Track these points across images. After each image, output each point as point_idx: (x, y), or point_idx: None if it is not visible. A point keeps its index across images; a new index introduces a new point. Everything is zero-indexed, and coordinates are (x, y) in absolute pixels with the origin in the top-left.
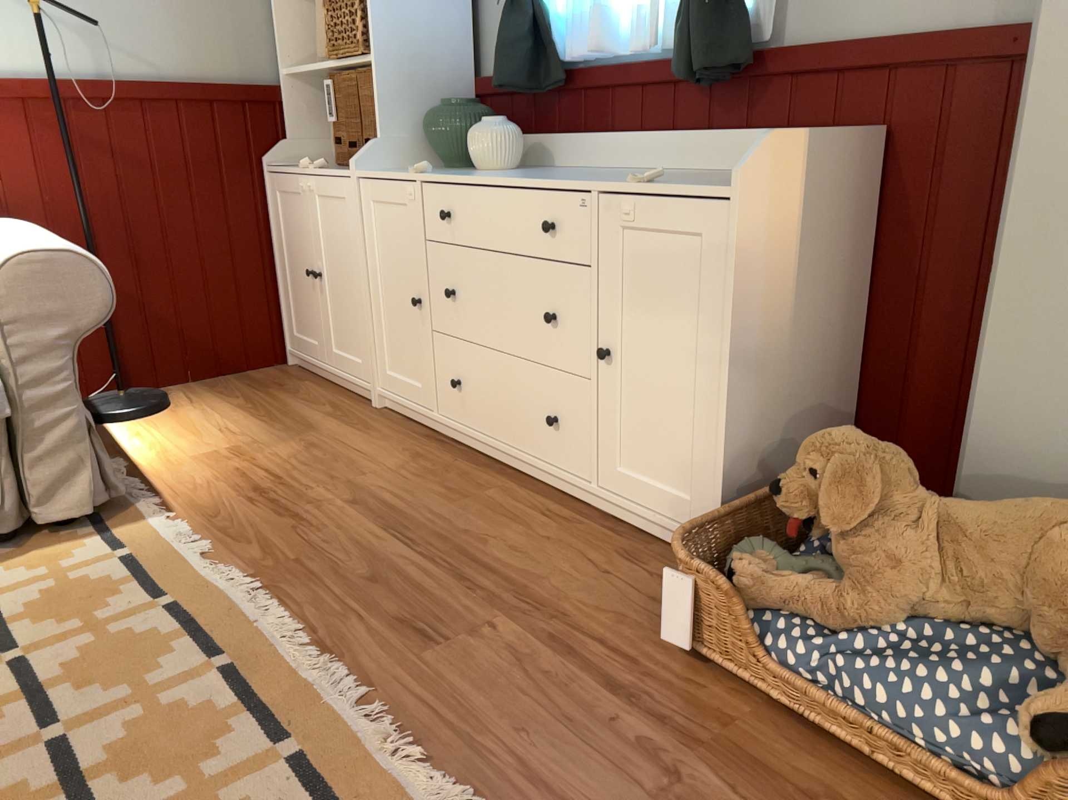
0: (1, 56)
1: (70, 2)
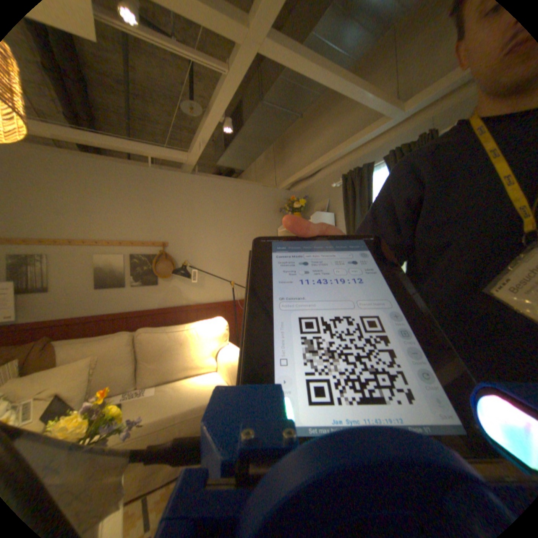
0: (220, 295)
1: (236, 280)
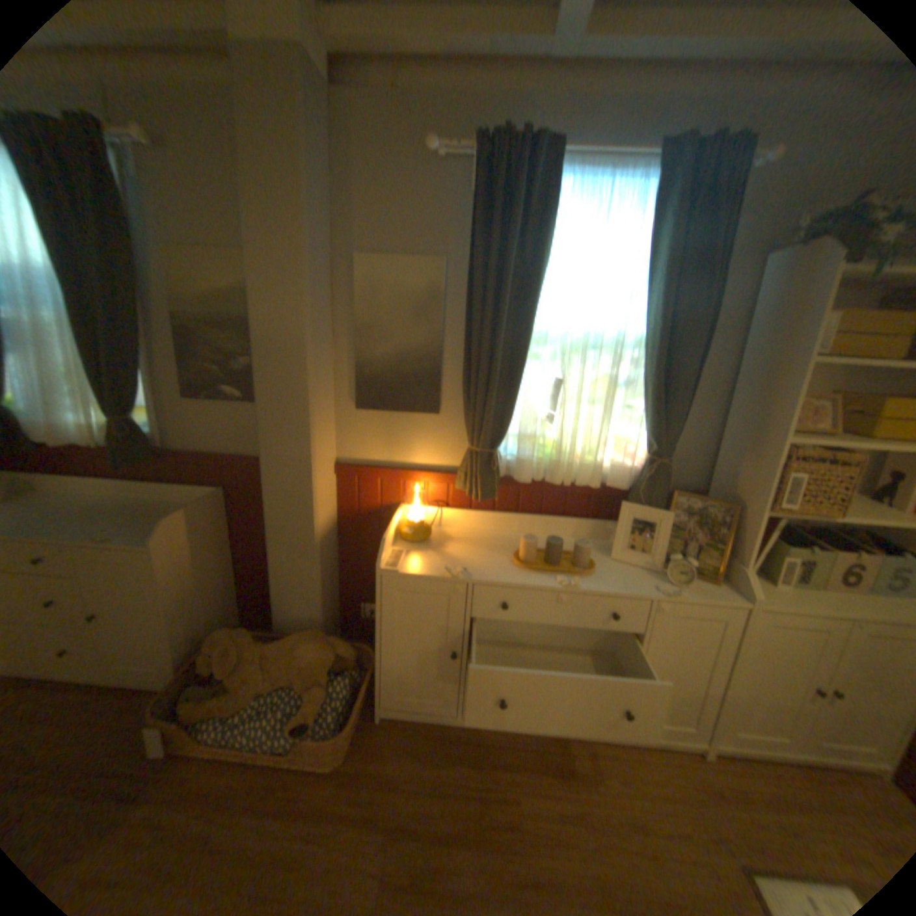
0: None
1: None
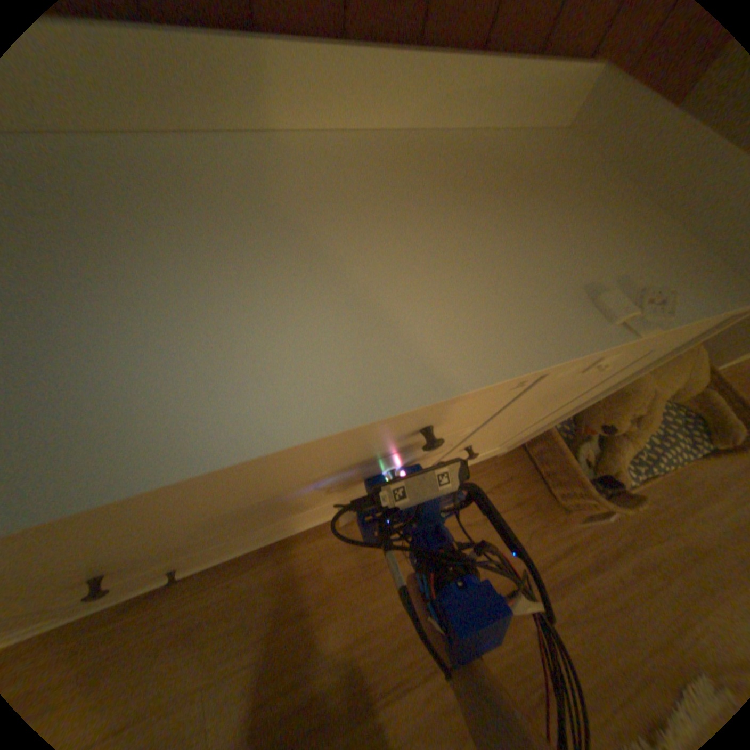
0: None
1: None
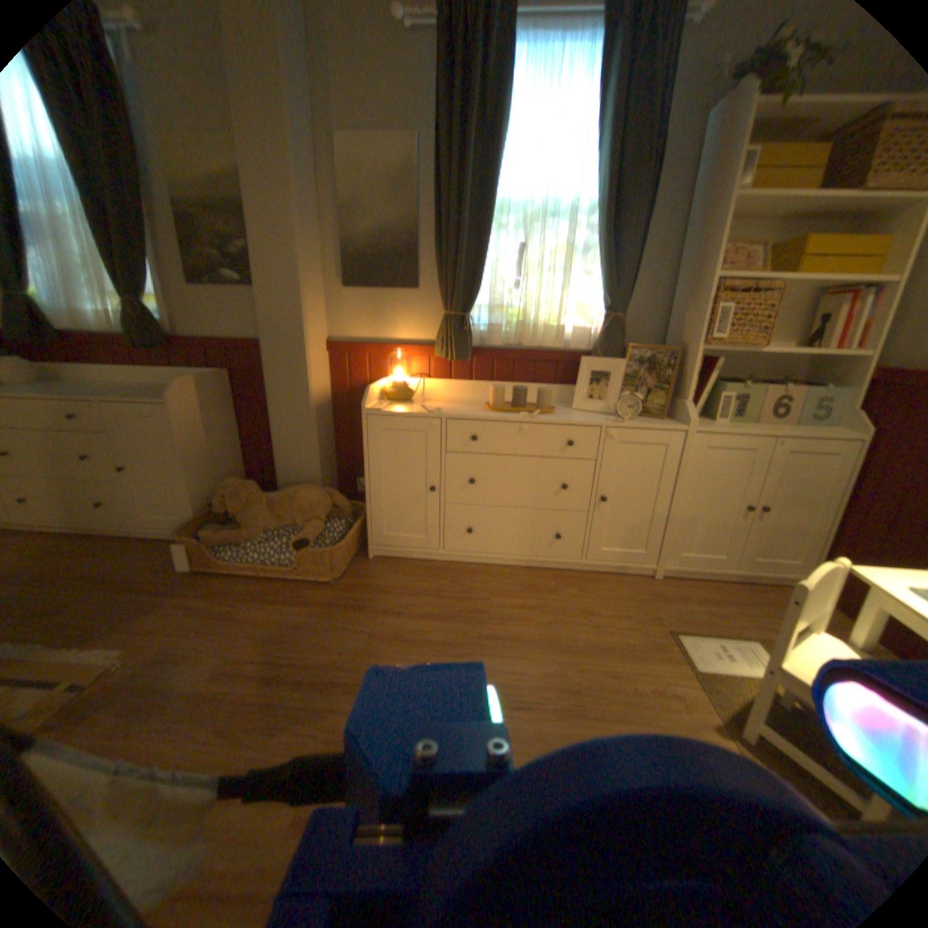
0: None
1: None
